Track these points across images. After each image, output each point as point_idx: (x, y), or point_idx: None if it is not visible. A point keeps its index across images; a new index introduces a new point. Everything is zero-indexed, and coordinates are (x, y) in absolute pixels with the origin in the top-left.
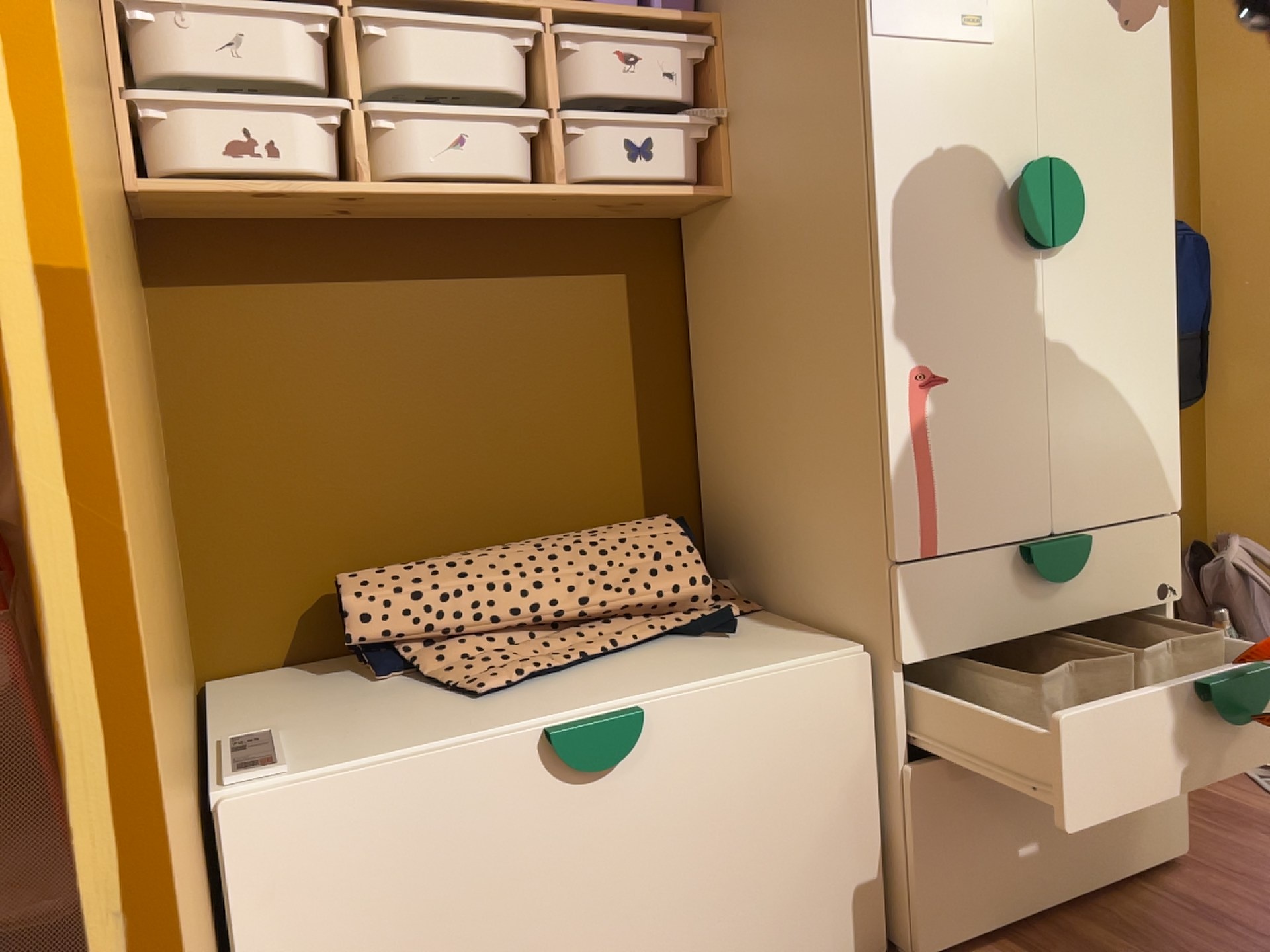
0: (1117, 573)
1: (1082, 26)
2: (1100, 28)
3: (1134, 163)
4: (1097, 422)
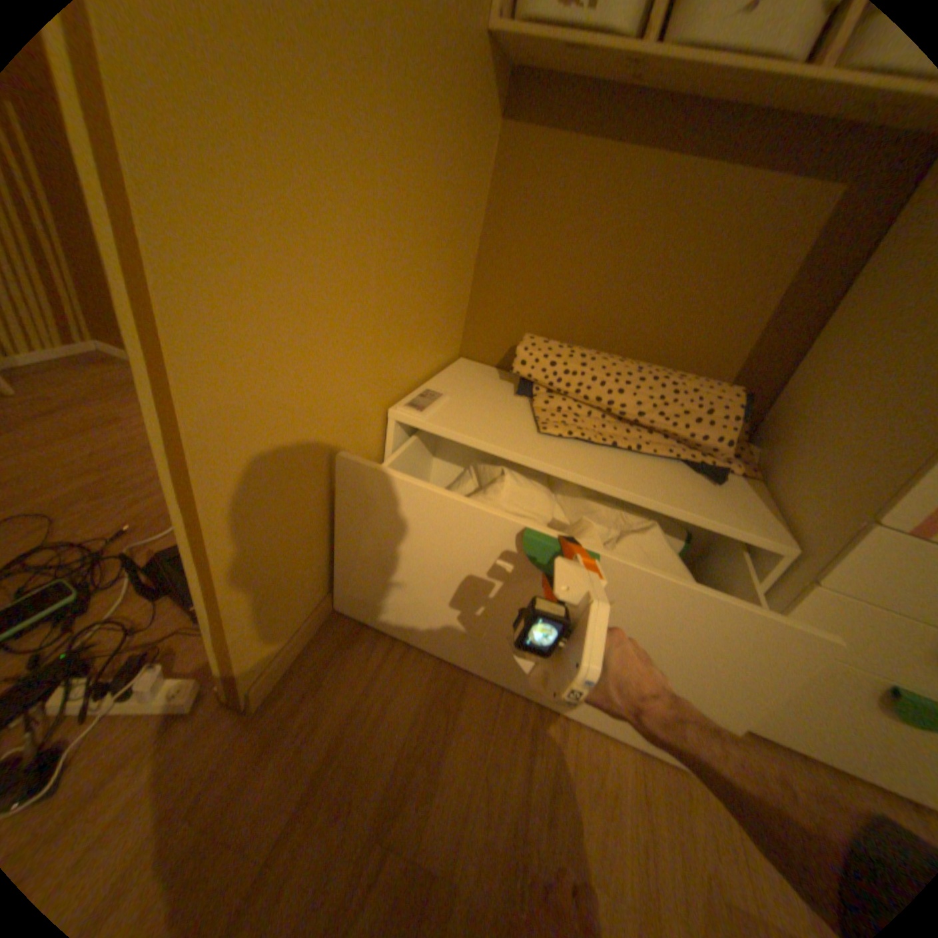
0: None
1: None
2: None
3: None
4: None
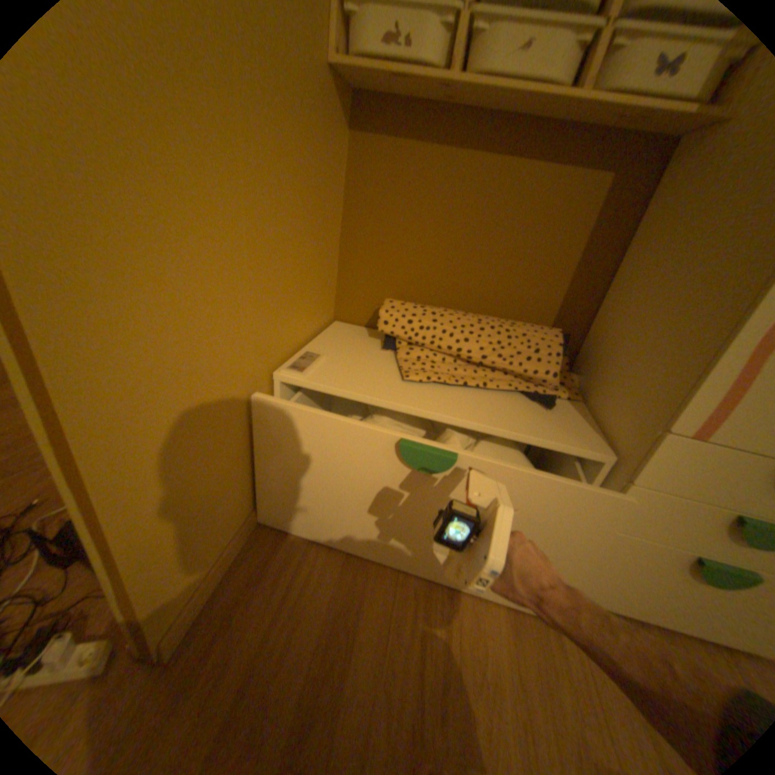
0: None
1: None
2: None
3: None
4: None
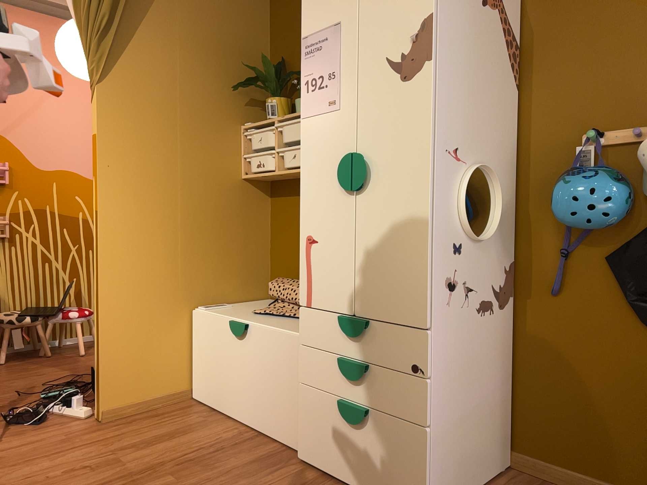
0: (387, 348)
1: (380, 87)
2: (390, 85)
3: (406, 145)
4: (378, 270)
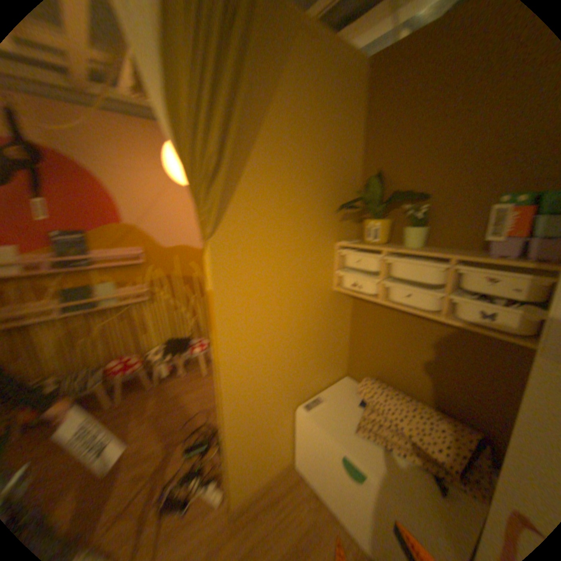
0: None
1: None
2: None
3: None
4: None
